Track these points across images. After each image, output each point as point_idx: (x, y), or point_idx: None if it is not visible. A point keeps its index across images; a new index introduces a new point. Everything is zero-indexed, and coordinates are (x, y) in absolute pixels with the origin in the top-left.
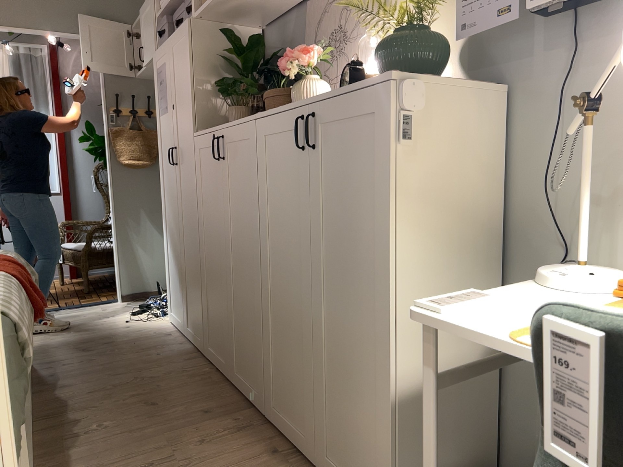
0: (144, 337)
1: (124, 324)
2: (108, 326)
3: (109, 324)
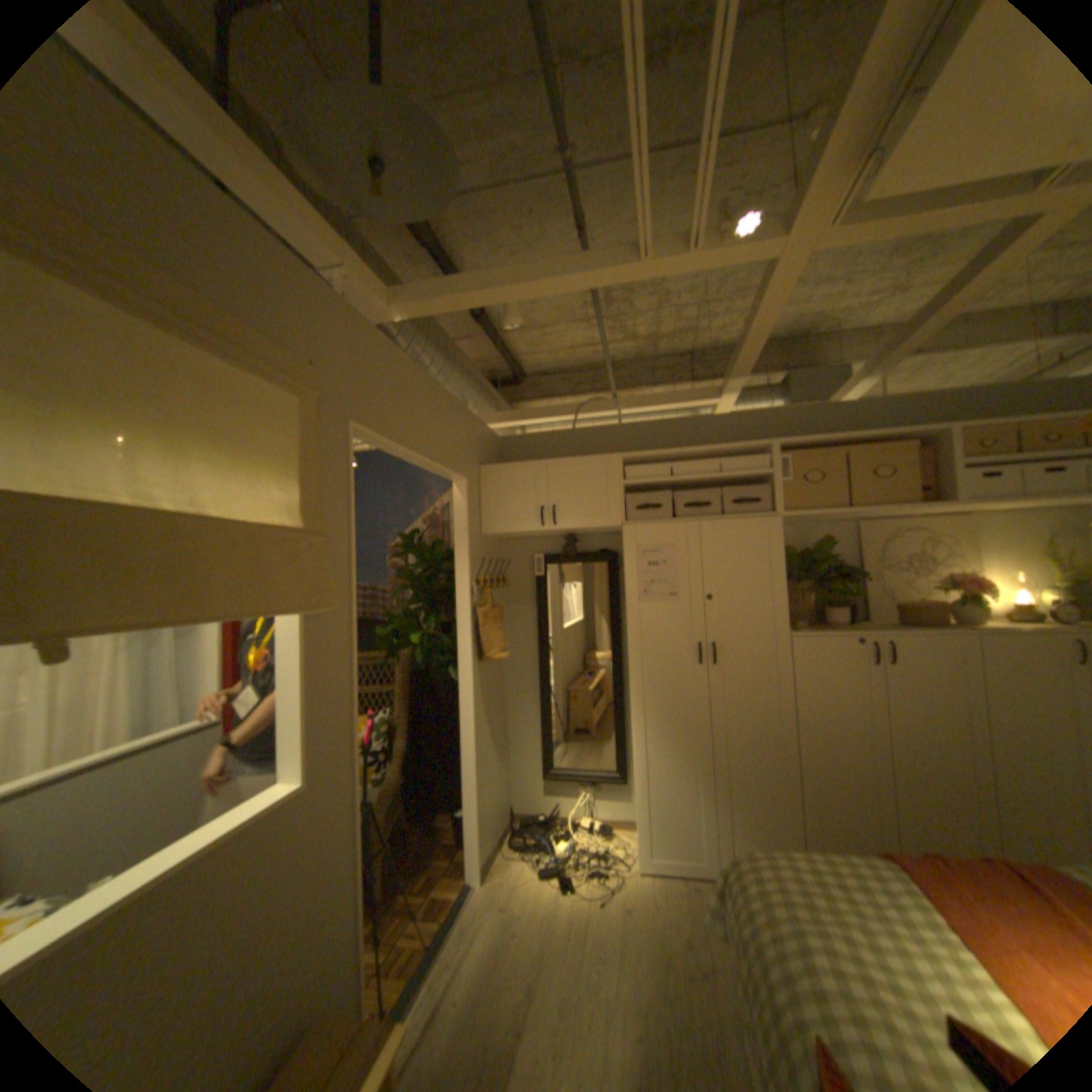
0: (689, 912)
1: (606, 912)
2: (606, 930)
3: (591, 926)
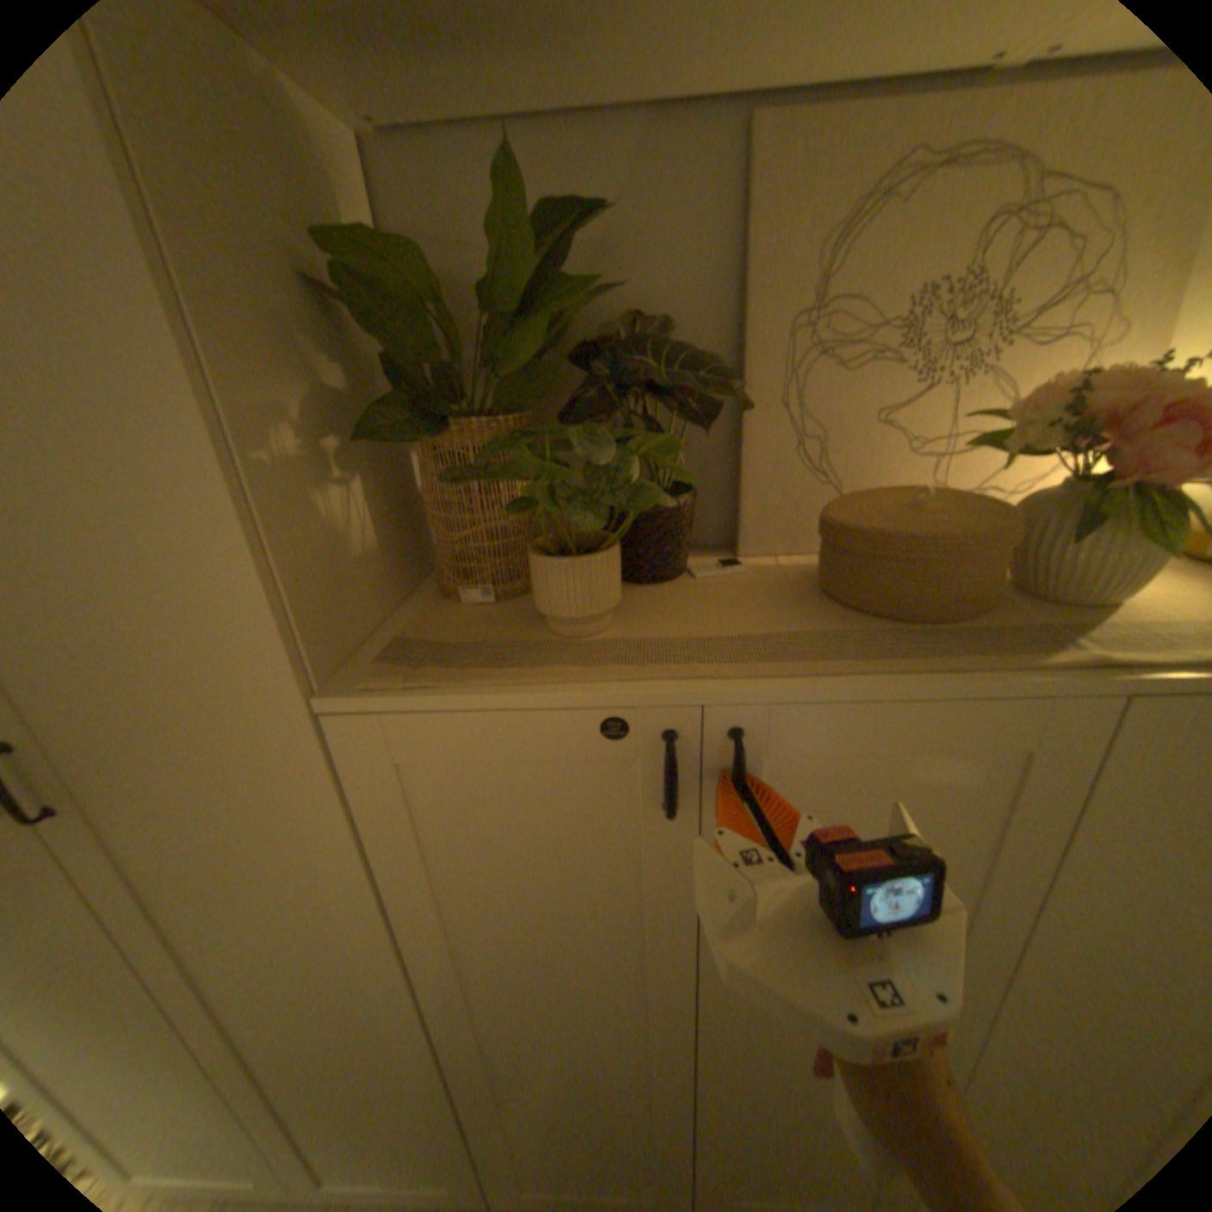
0: None
1: None
2: None
3: None
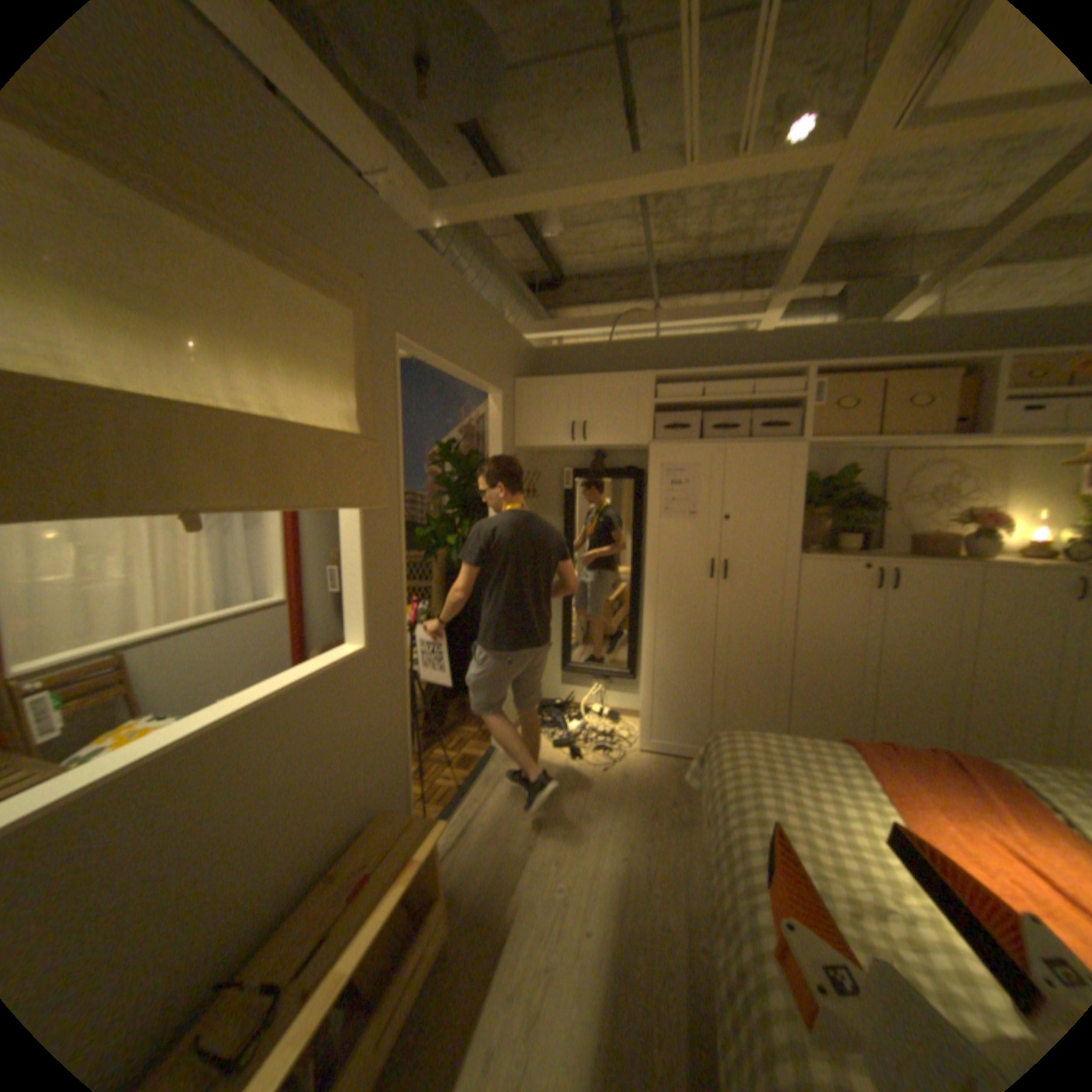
0: (677, 781)
1: (607, 776)
2: (606, 788)
3: (594, 784)
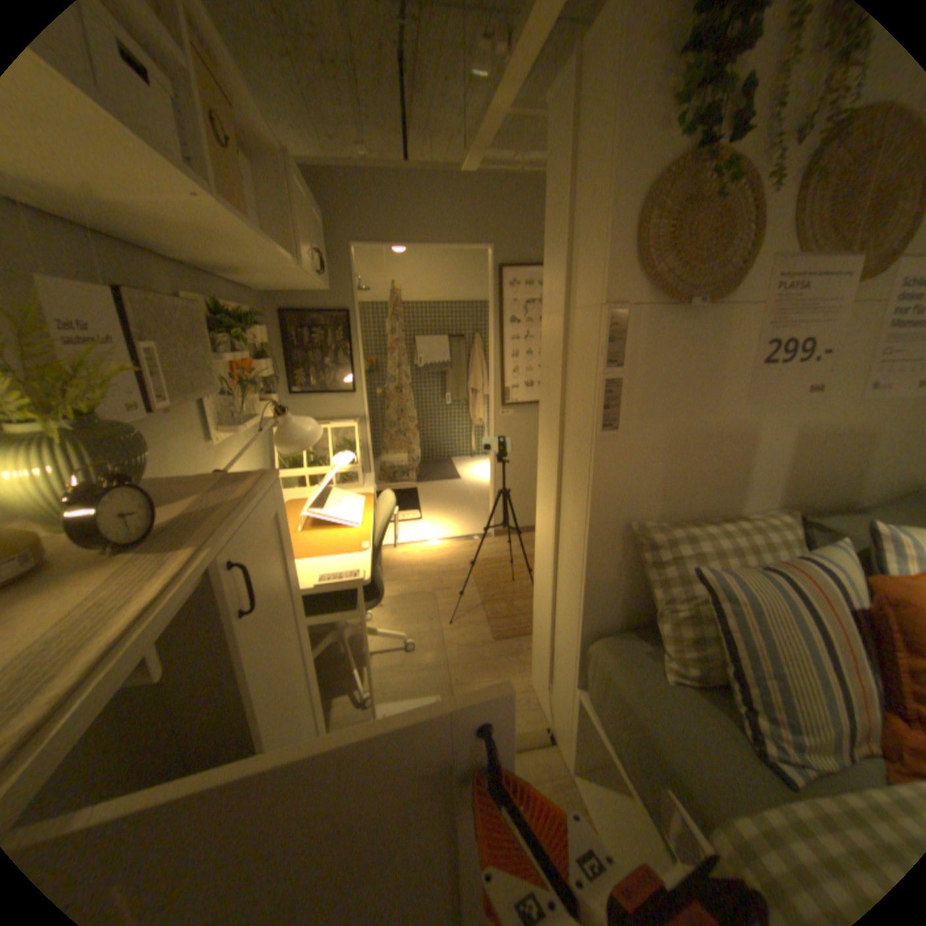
0: None
1: None
2: None
3: None
